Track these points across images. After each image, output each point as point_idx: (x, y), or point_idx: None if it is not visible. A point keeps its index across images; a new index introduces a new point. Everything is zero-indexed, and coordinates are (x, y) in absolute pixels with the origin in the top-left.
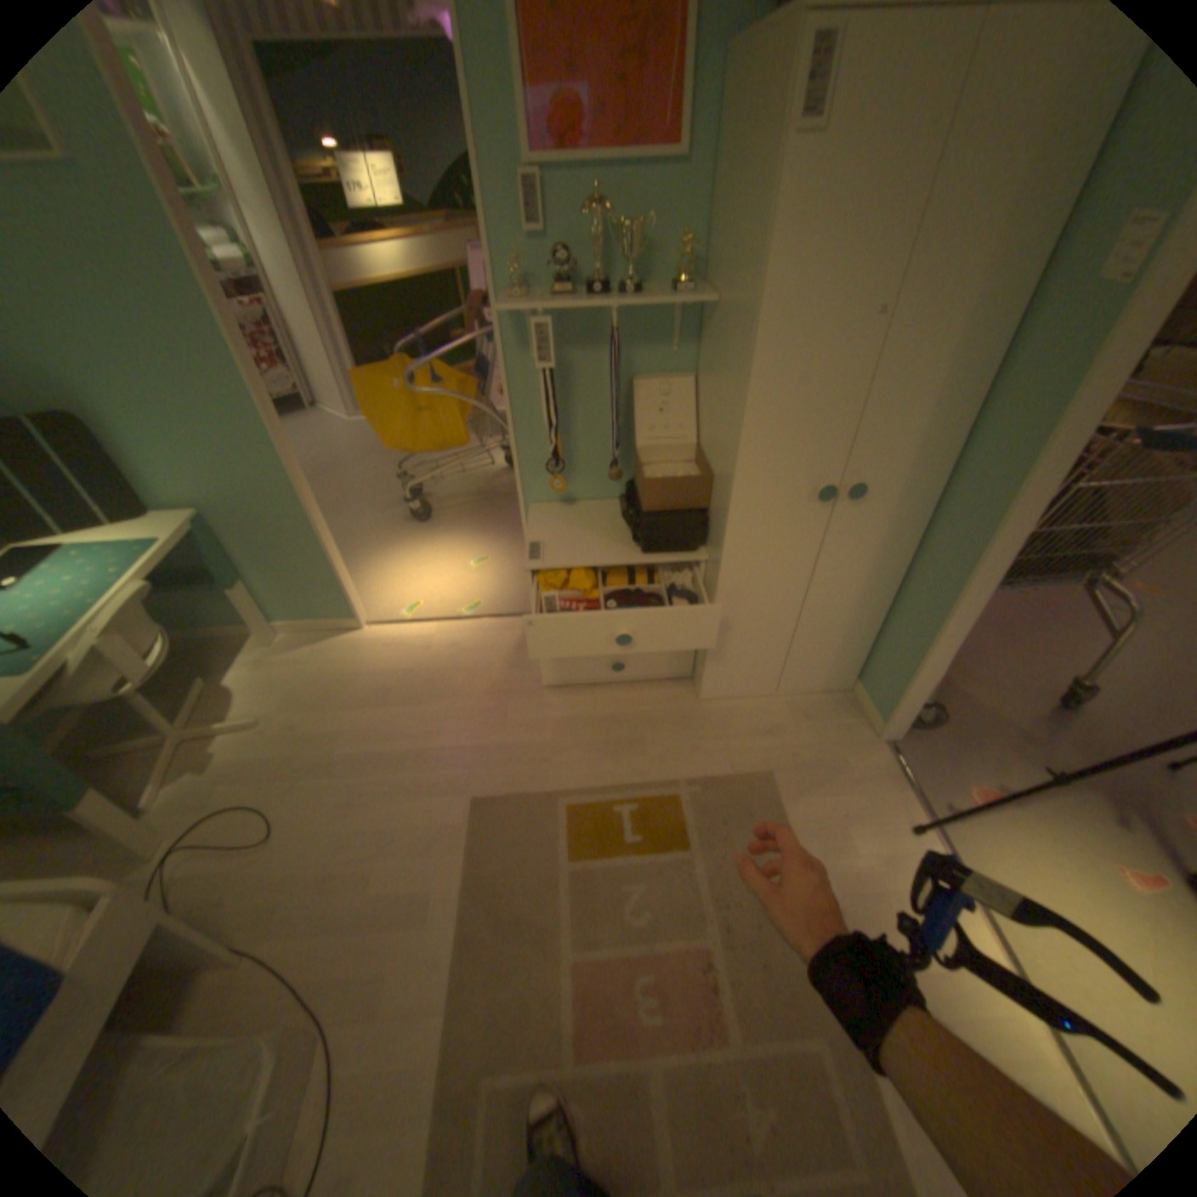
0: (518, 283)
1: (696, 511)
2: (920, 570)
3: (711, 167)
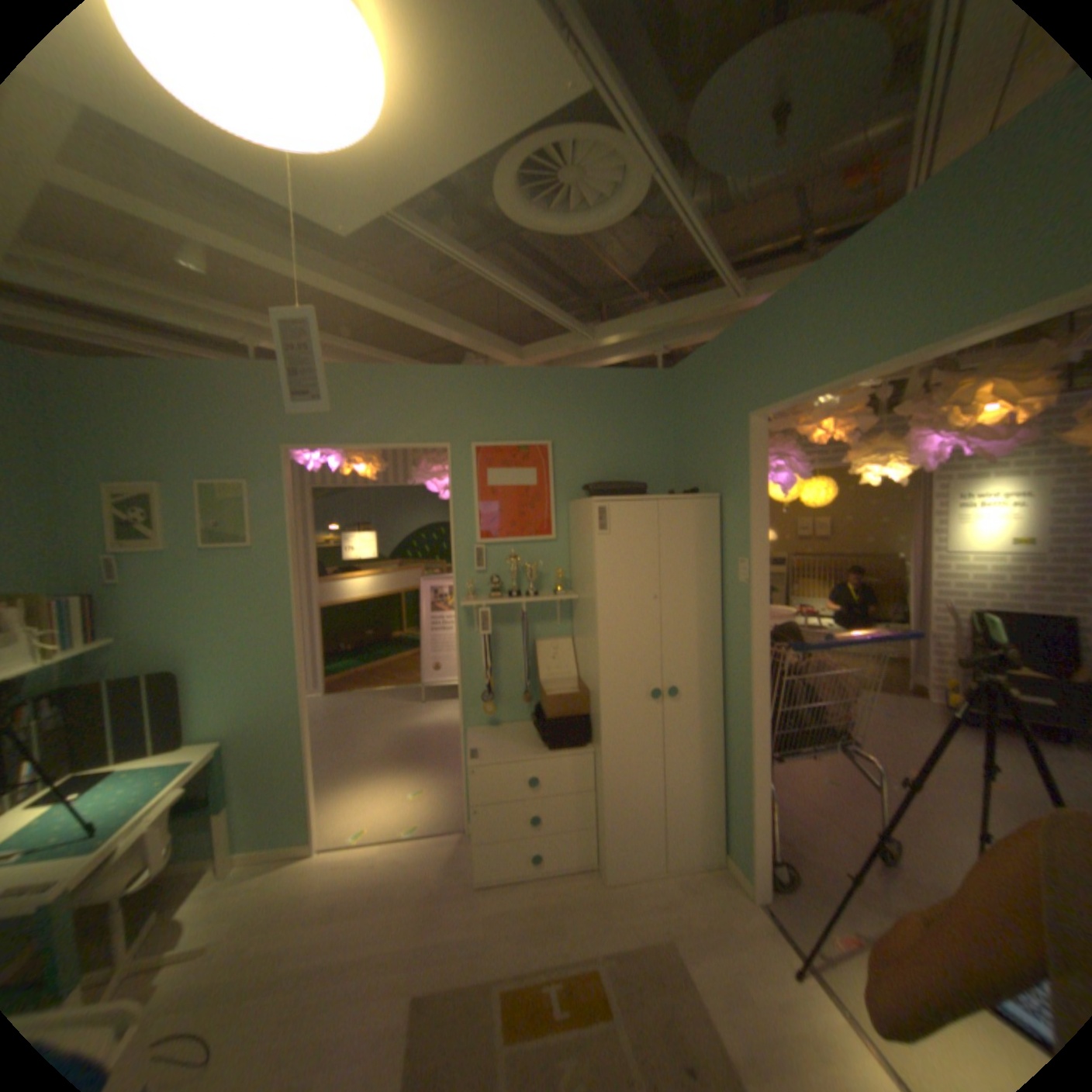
0: (471, 592)
1: (582, 717)
2: (731, 747)
3: (567, 543)
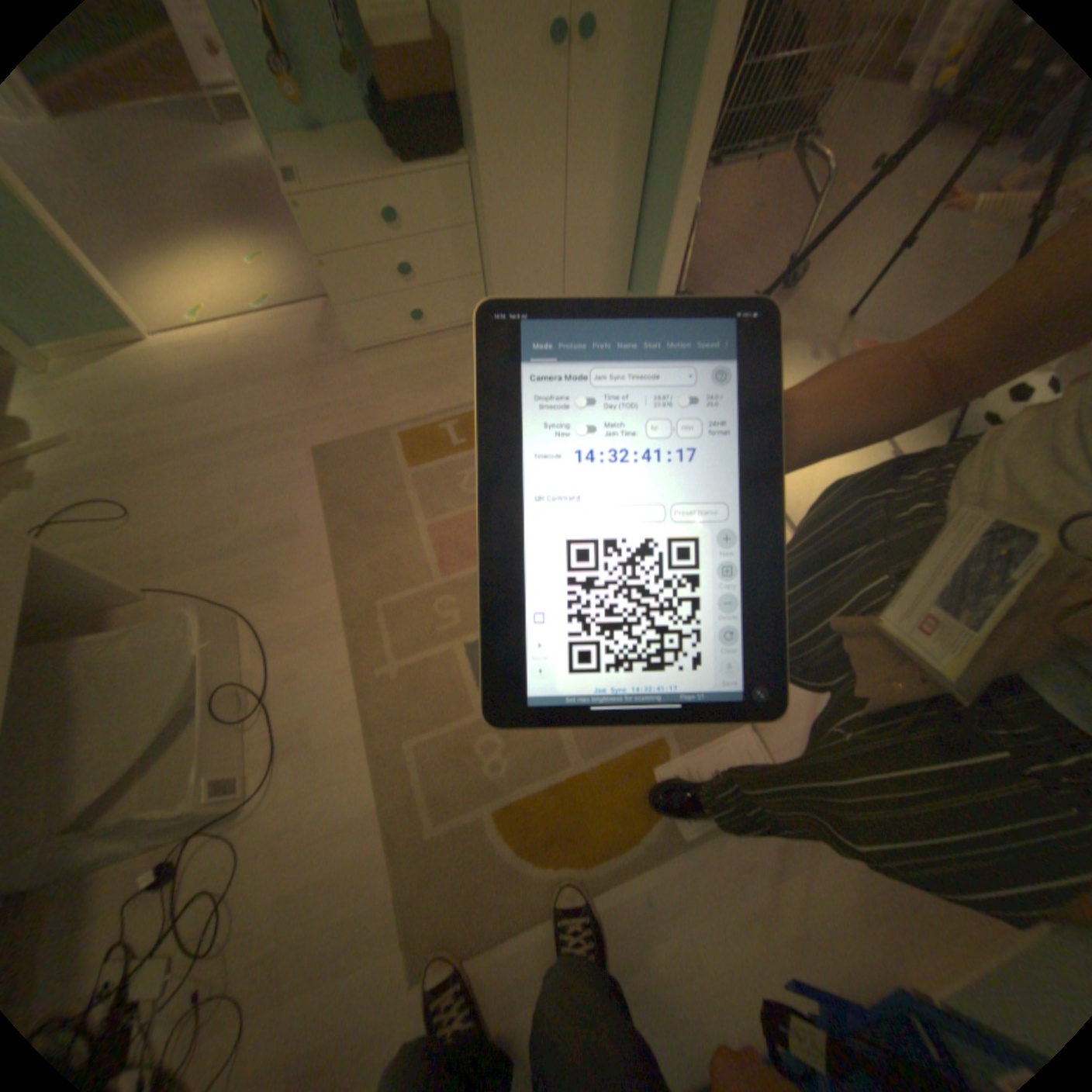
0: None
1: (442, 99)
2: (657, 141)
3: None
